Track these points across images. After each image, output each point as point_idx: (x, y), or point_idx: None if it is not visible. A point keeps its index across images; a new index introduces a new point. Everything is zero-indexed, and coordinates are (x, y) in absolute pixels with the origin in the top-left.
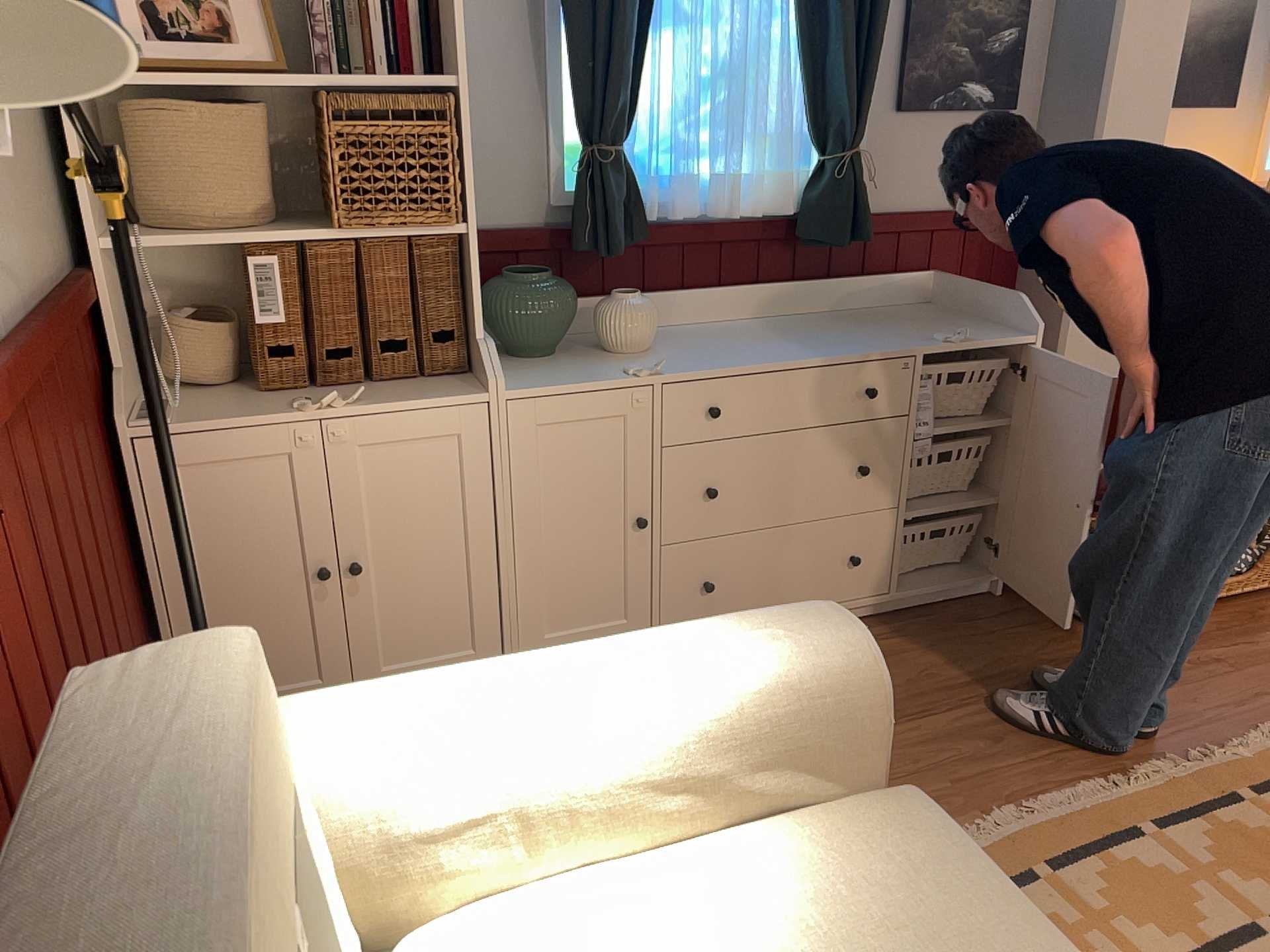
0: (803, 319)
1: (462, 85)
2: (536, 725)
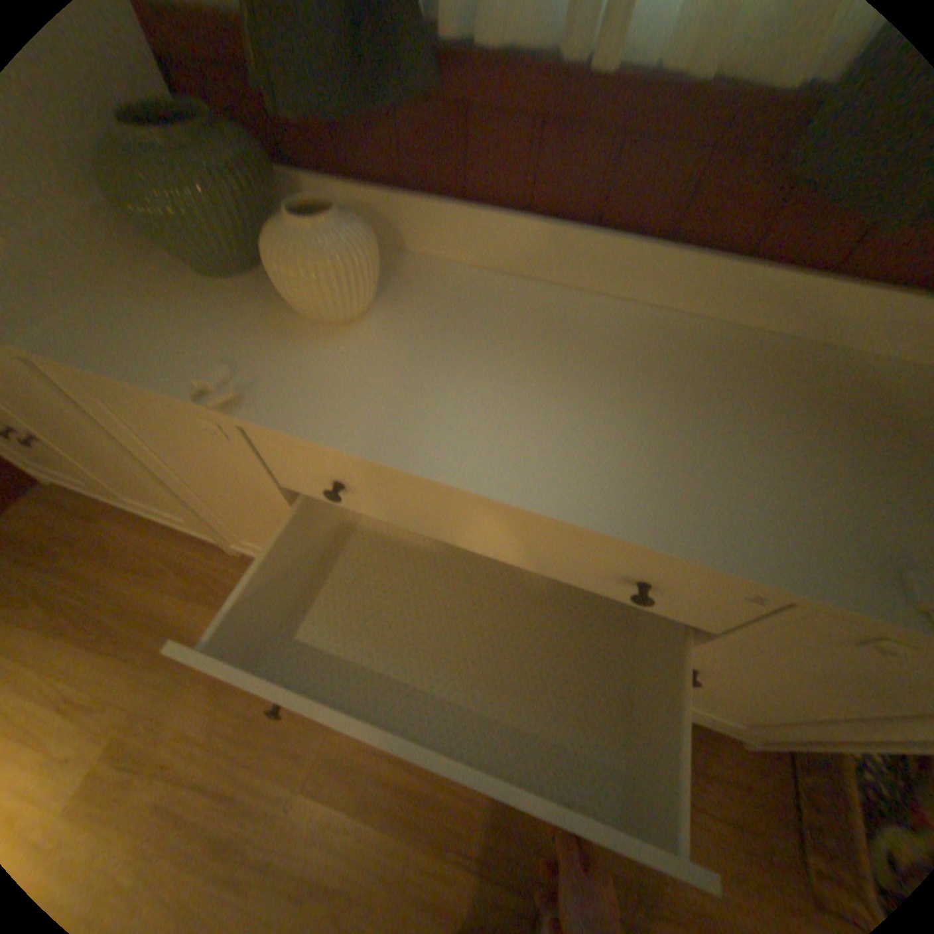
0: (714, 338)
1: None
2: None
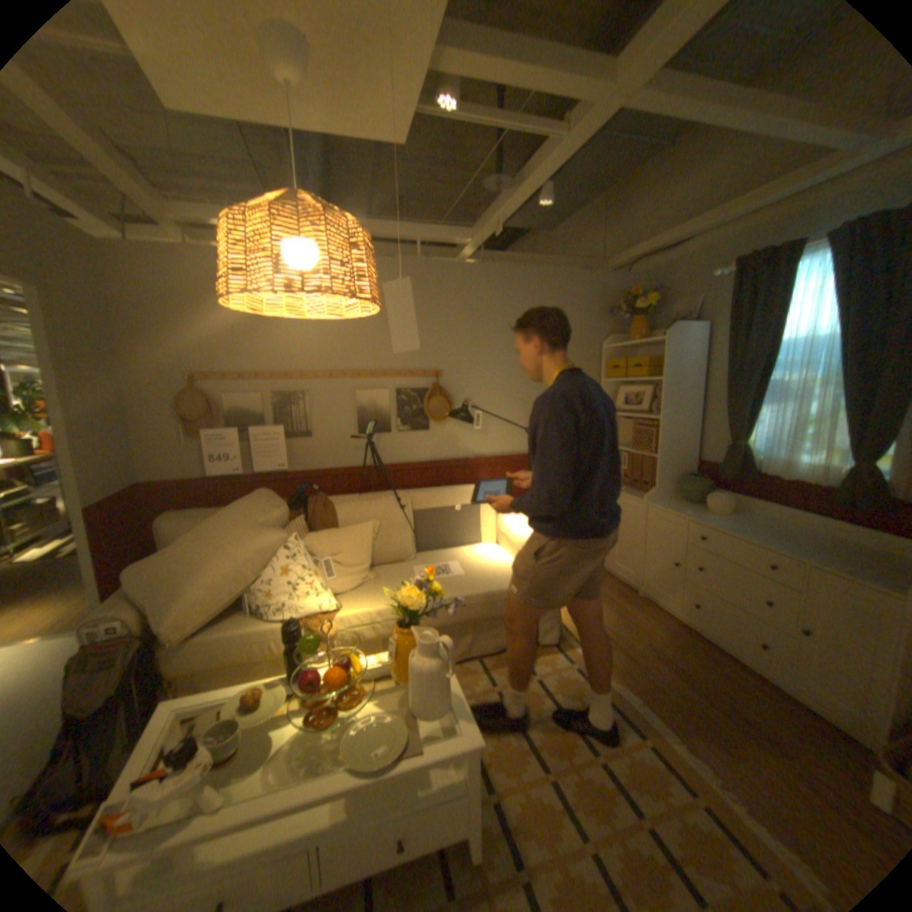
0: (836, 542)
1: (666, 418)
2: (515, 528)
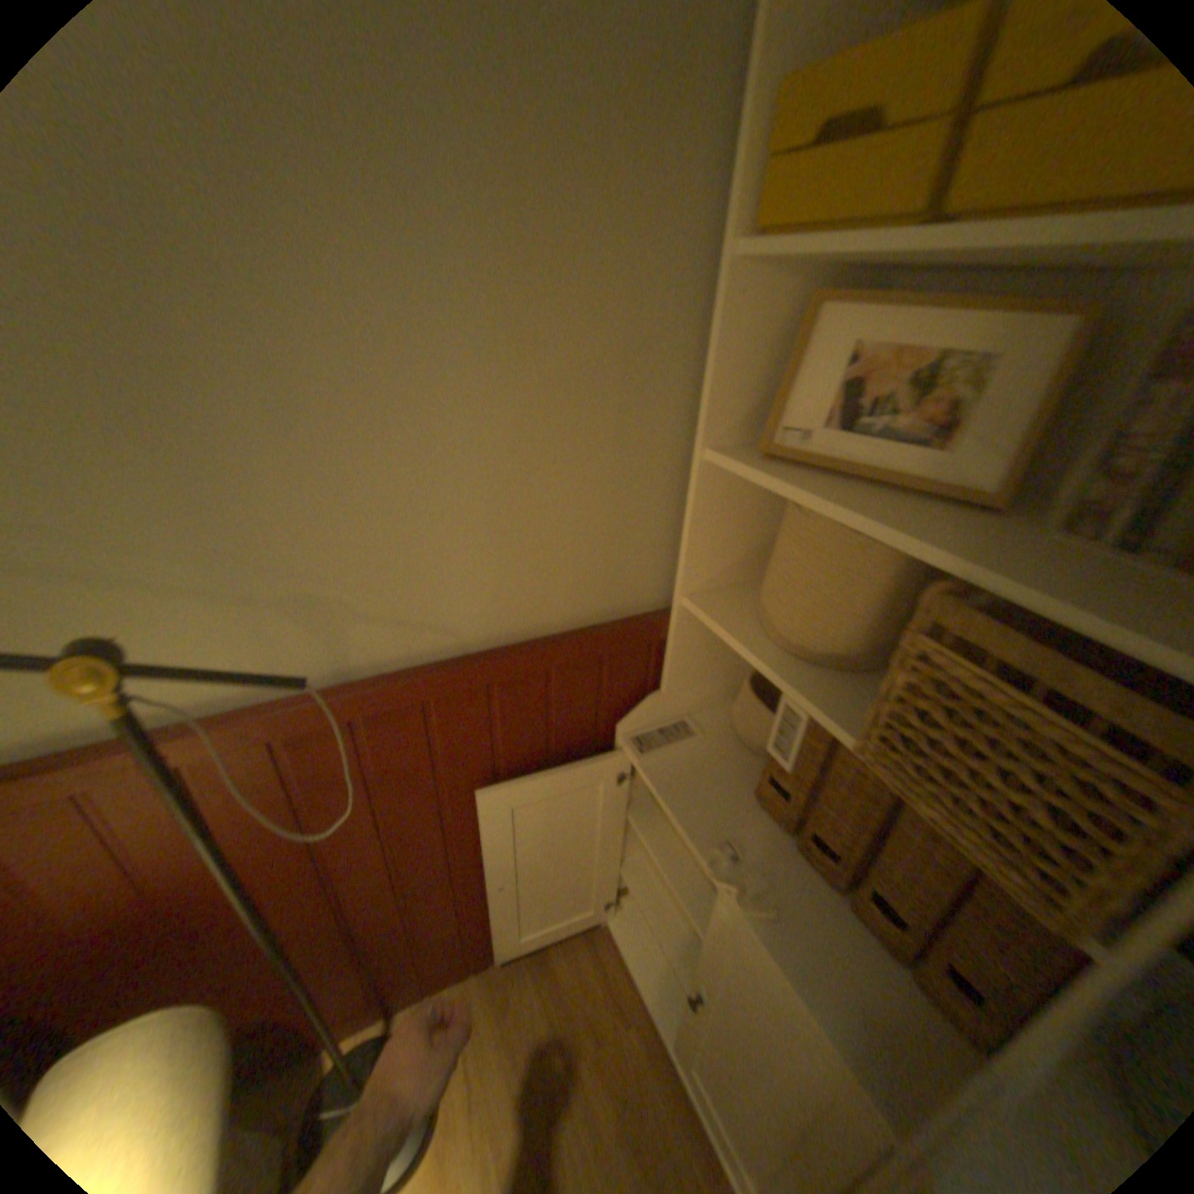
0: None
1: None
2: None
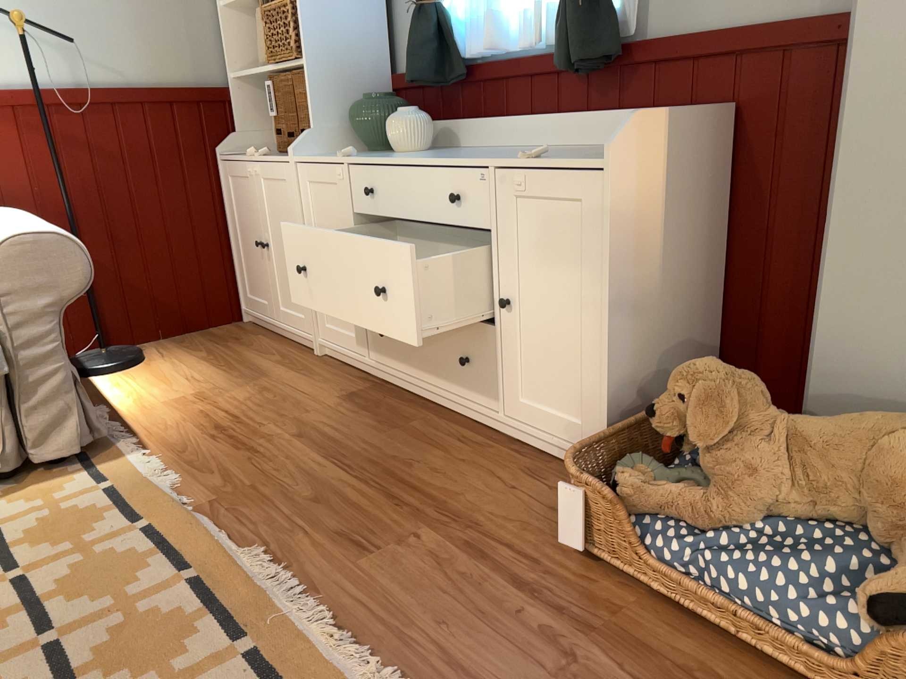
0: (562, 148)
1: None
2: None
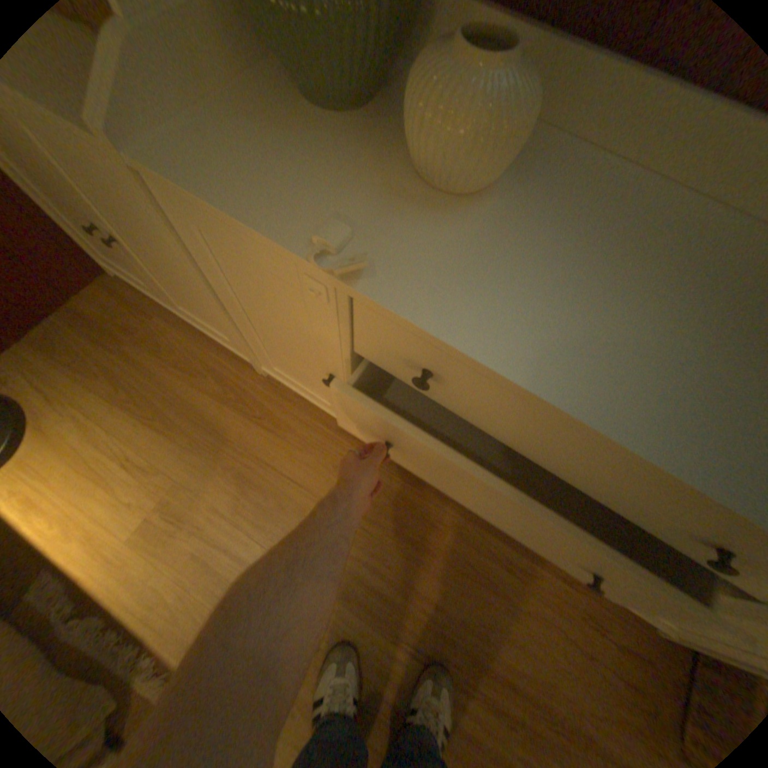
0: None
1: None
2: None
